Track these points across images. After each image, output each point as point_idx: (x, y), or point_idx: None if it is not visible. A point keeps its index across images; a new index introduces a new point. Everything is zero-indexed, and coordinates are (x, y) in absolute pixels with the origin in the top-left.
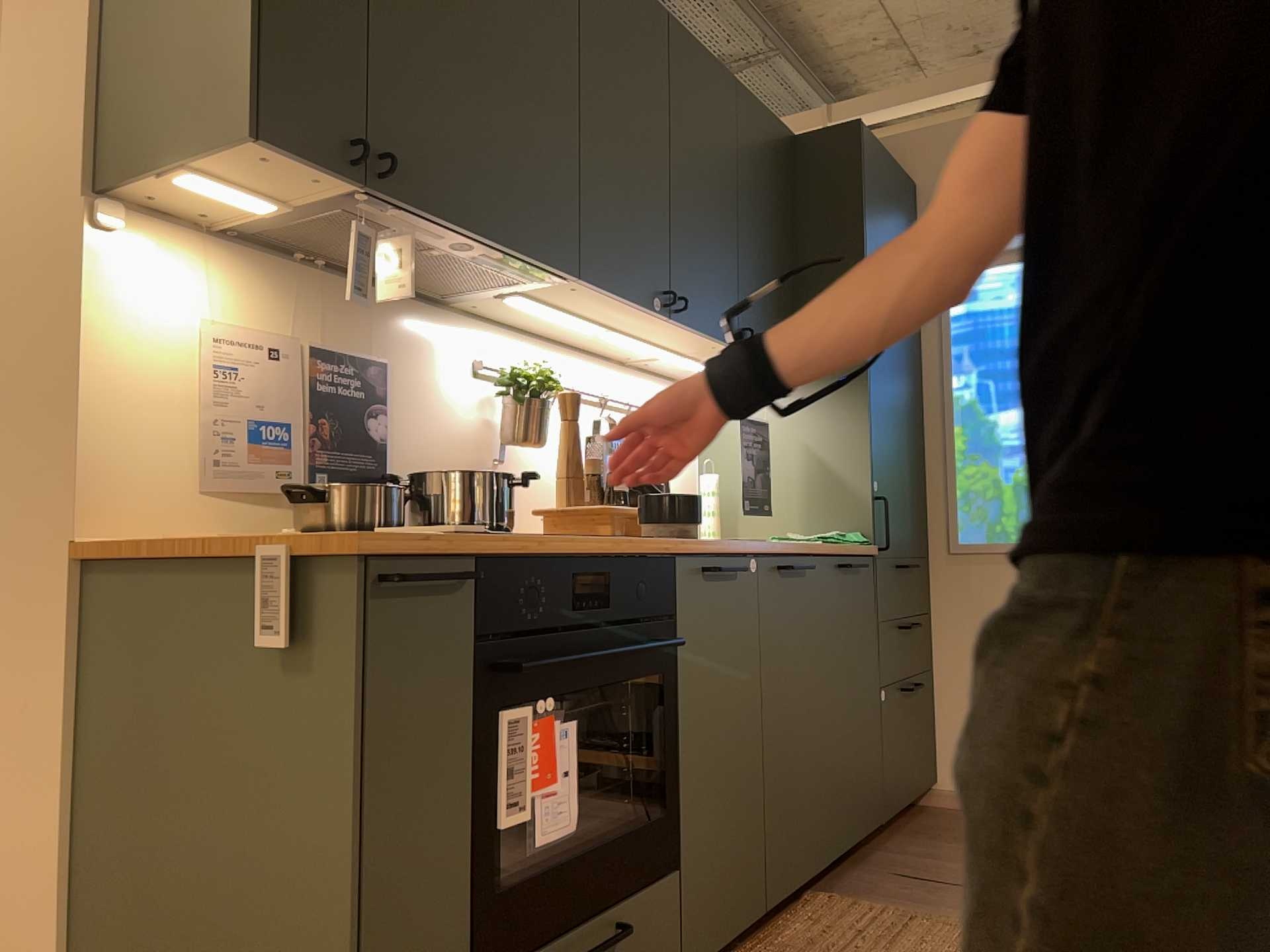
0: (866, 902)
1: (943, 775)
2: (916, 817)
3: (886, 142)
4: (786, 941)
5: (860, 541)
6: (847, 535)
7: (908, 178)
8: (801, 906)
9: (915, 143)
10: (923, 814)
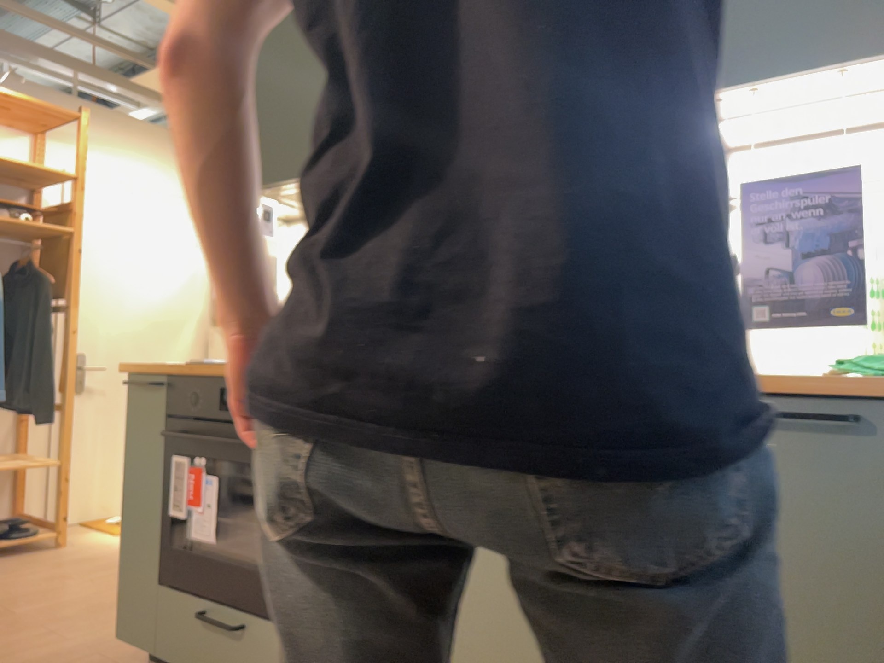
0: None
1: None
2: None
3: None
4: None
5: None
6: None
7: None
8: None
9: None
10: None
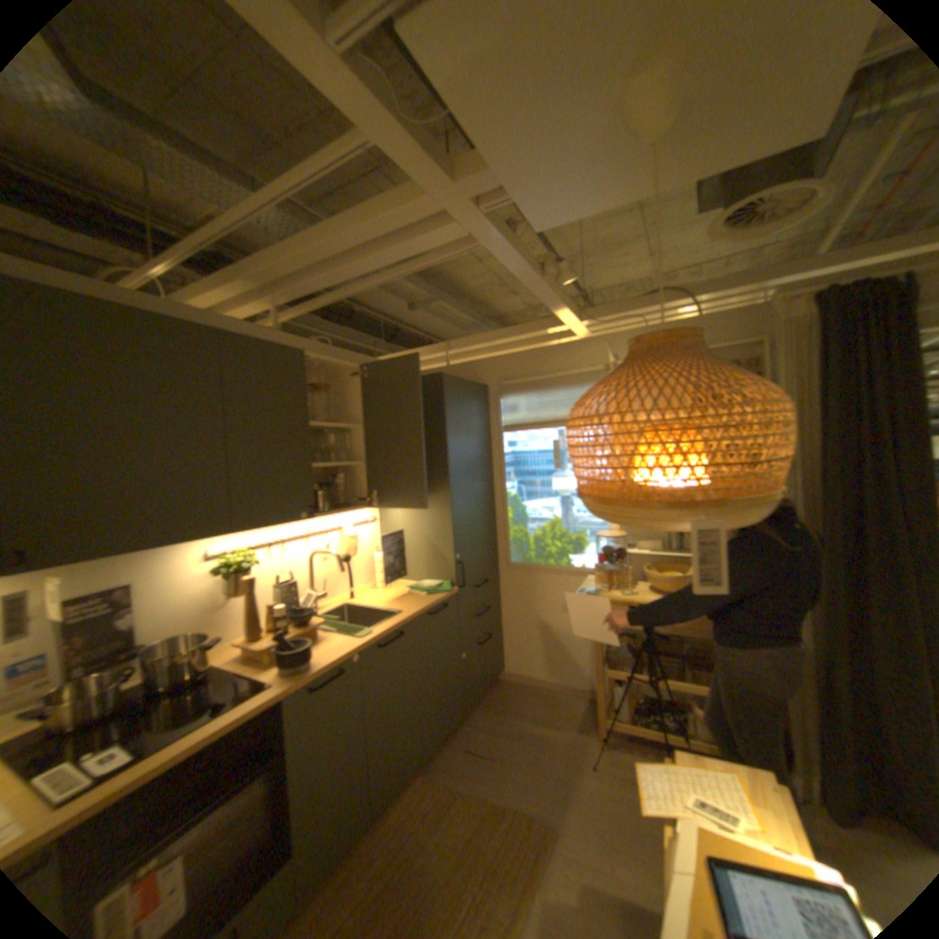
0: (438, 784)
1: (506, 667)
2: (491, 692)
3: (474, 363)
4: (385, 830)
5: (445, 591)
6: (442, 584)
7: (484, 382)
8: (405, 792)
9: (487, 364)
10: (495, 689)
